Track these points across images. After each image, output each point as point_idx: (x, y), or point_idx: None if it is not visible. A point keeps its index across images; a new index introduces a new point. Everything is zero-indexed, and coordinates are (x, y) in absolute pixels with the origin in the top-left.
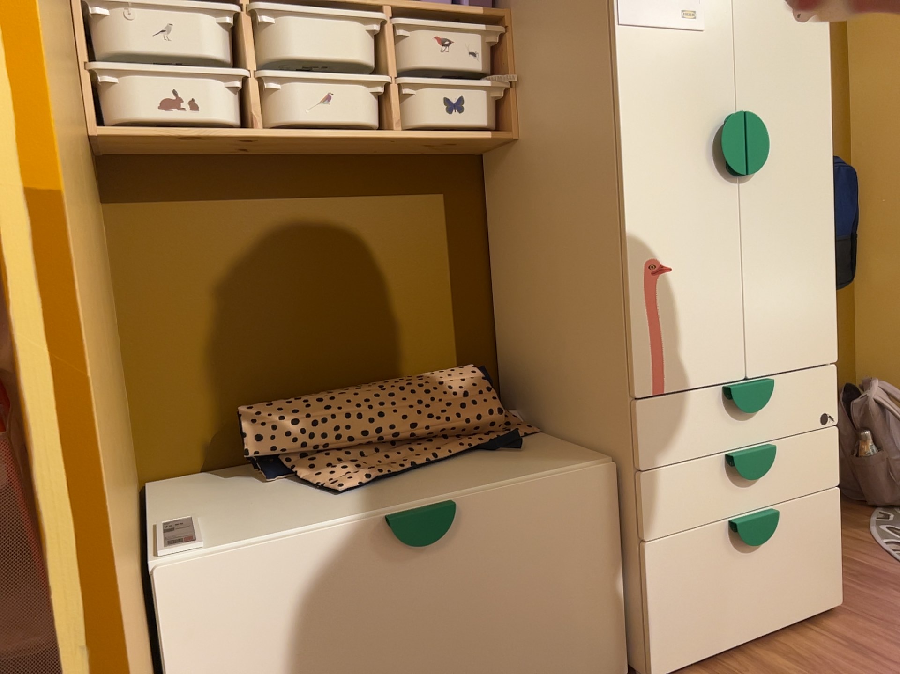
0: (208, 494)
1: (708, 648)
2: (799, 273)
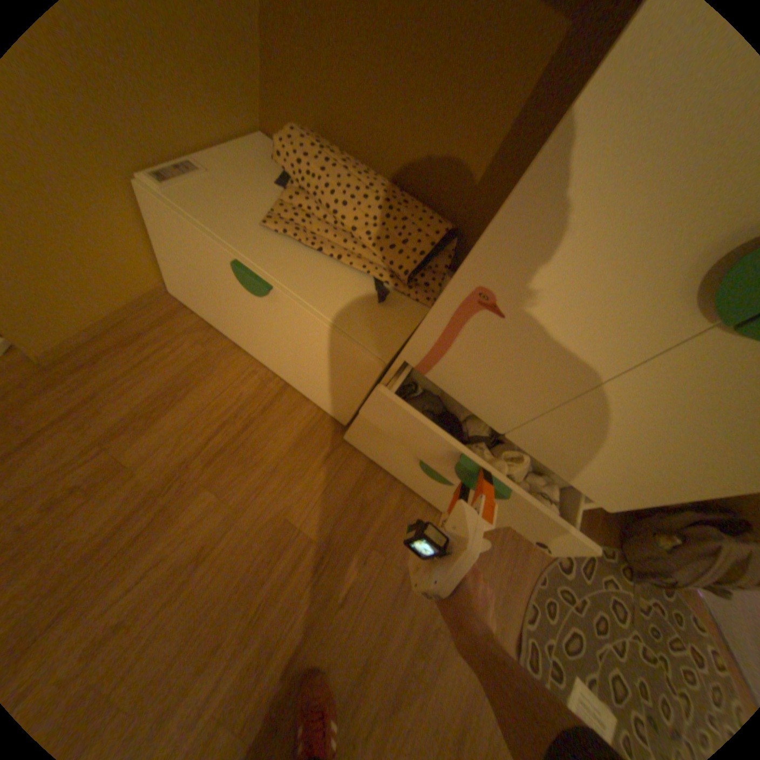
0: (248, 165)
1: (377, 461)
2: (663, 456)
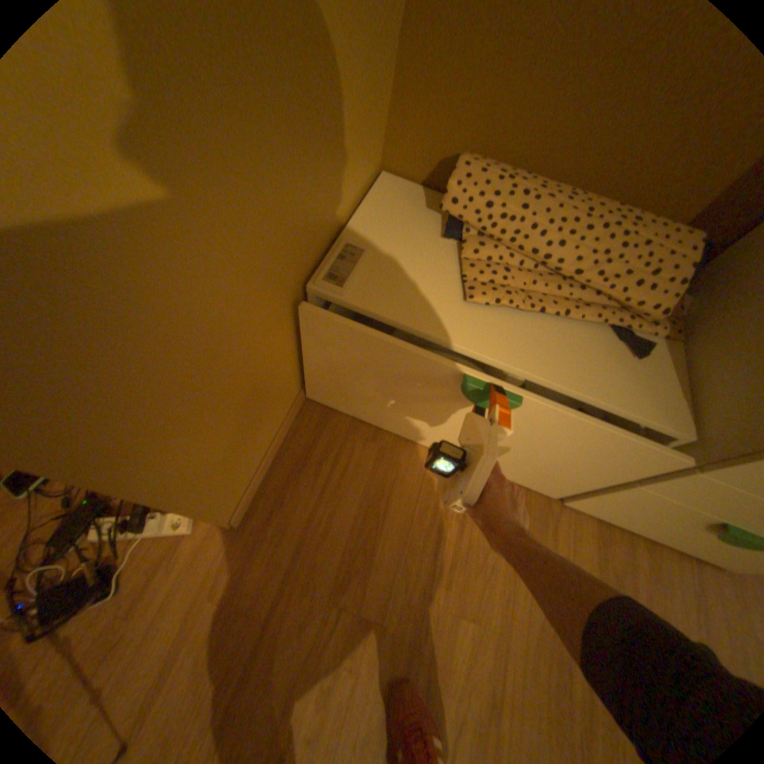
0: (400, 220)
1: (611, 520)
2: None
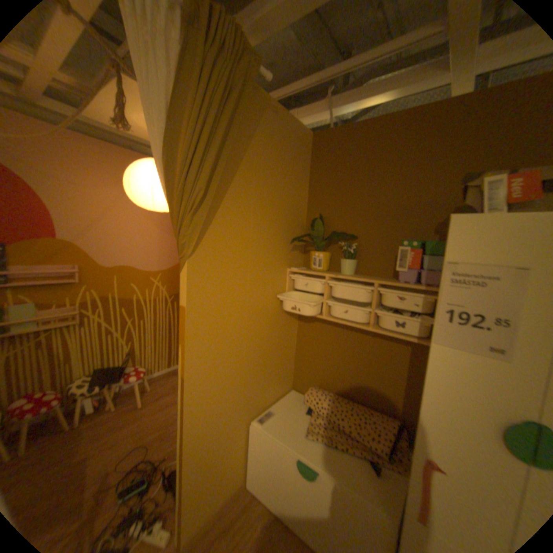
0: (292, 406)
1: None
2: None
